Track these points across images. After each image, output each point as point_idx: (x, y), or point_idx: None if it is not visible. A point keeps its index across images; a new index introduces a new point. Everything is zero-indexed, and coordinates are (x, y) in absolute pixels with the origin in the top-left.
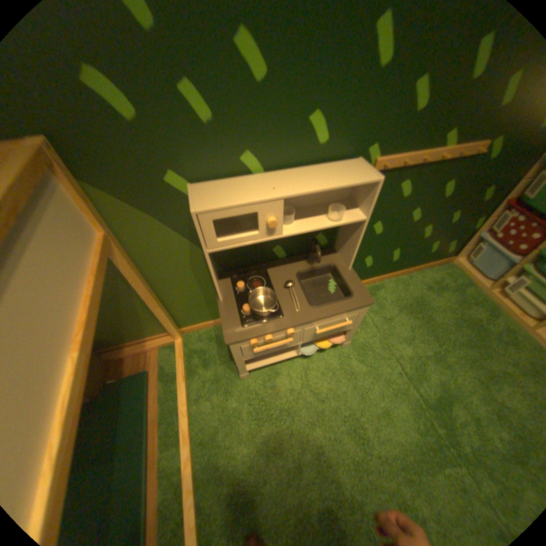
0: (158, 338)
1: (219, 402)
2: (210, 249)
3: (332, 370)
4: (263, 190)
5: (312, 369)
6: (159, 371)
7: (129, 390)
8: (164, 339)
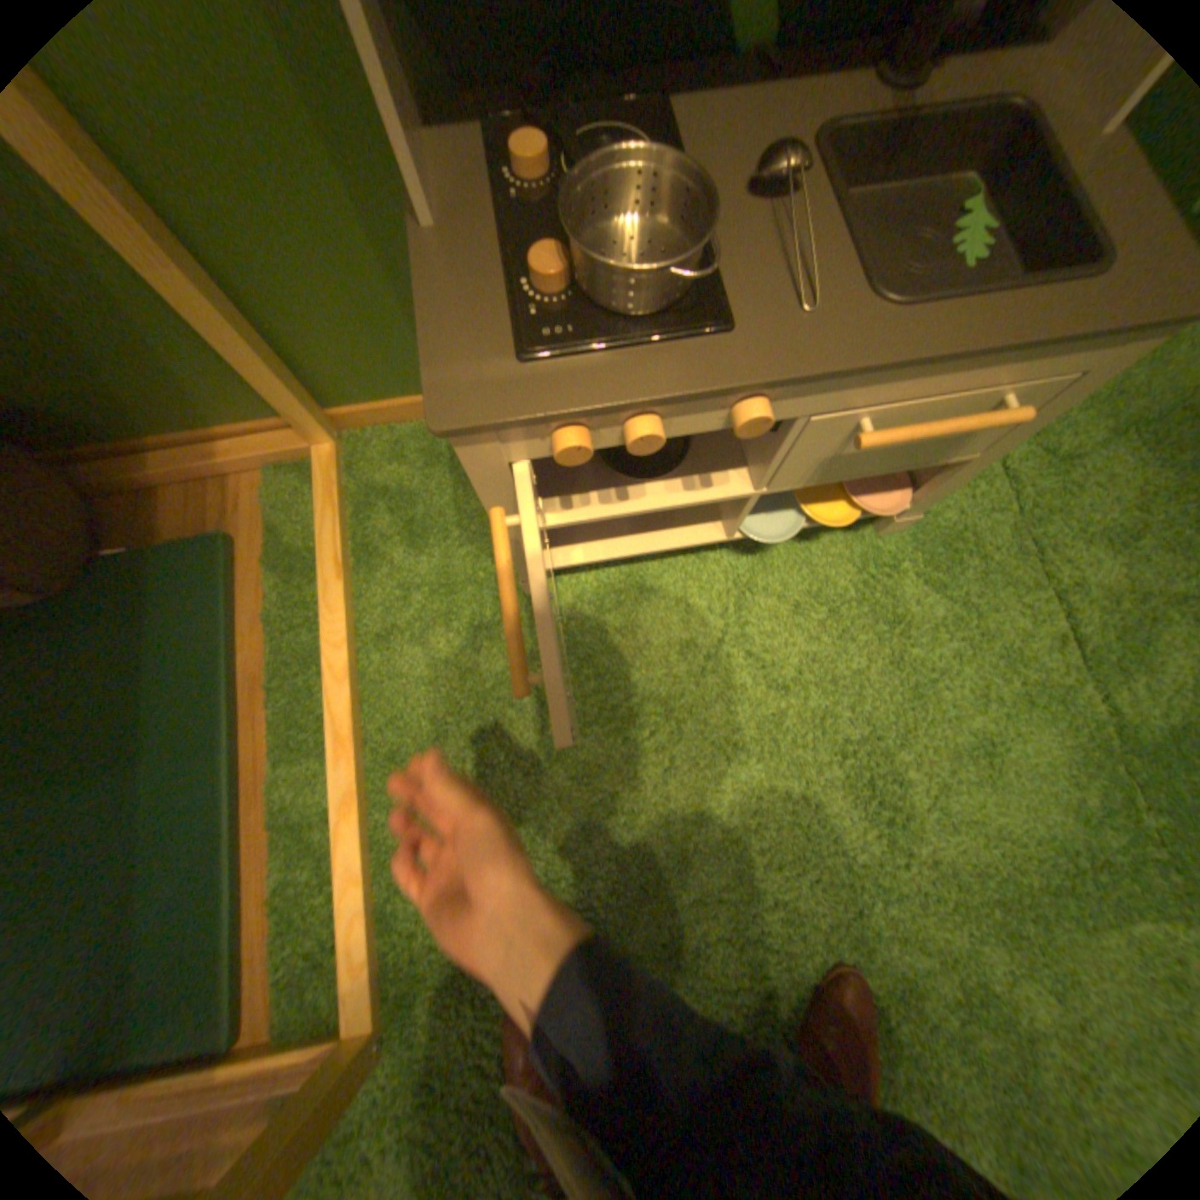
0: (257, 434)
1: (455, 652)
2: None
3: (832, 601)
4: None
5: (766, 590)
6: (266, 539)
7: (172, 585)
8: (277, 439)
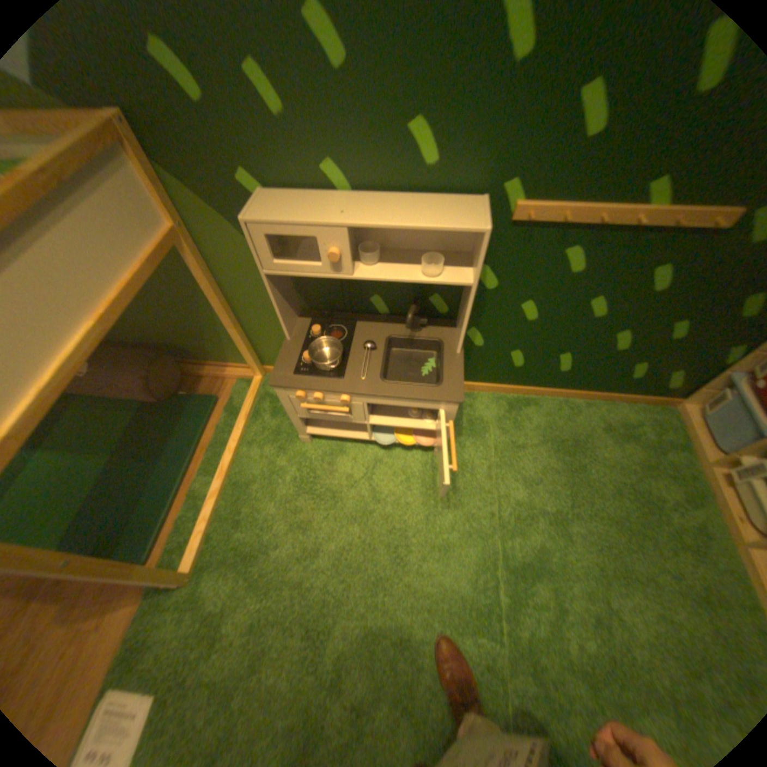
0: (240, 368)
1: (270, 456)
2: (266, 269)
3: (408, 476)
4: (330, 212)
5: (386, 465)
6: (228, 402)
7: (193, 409)
8: (245, 371)
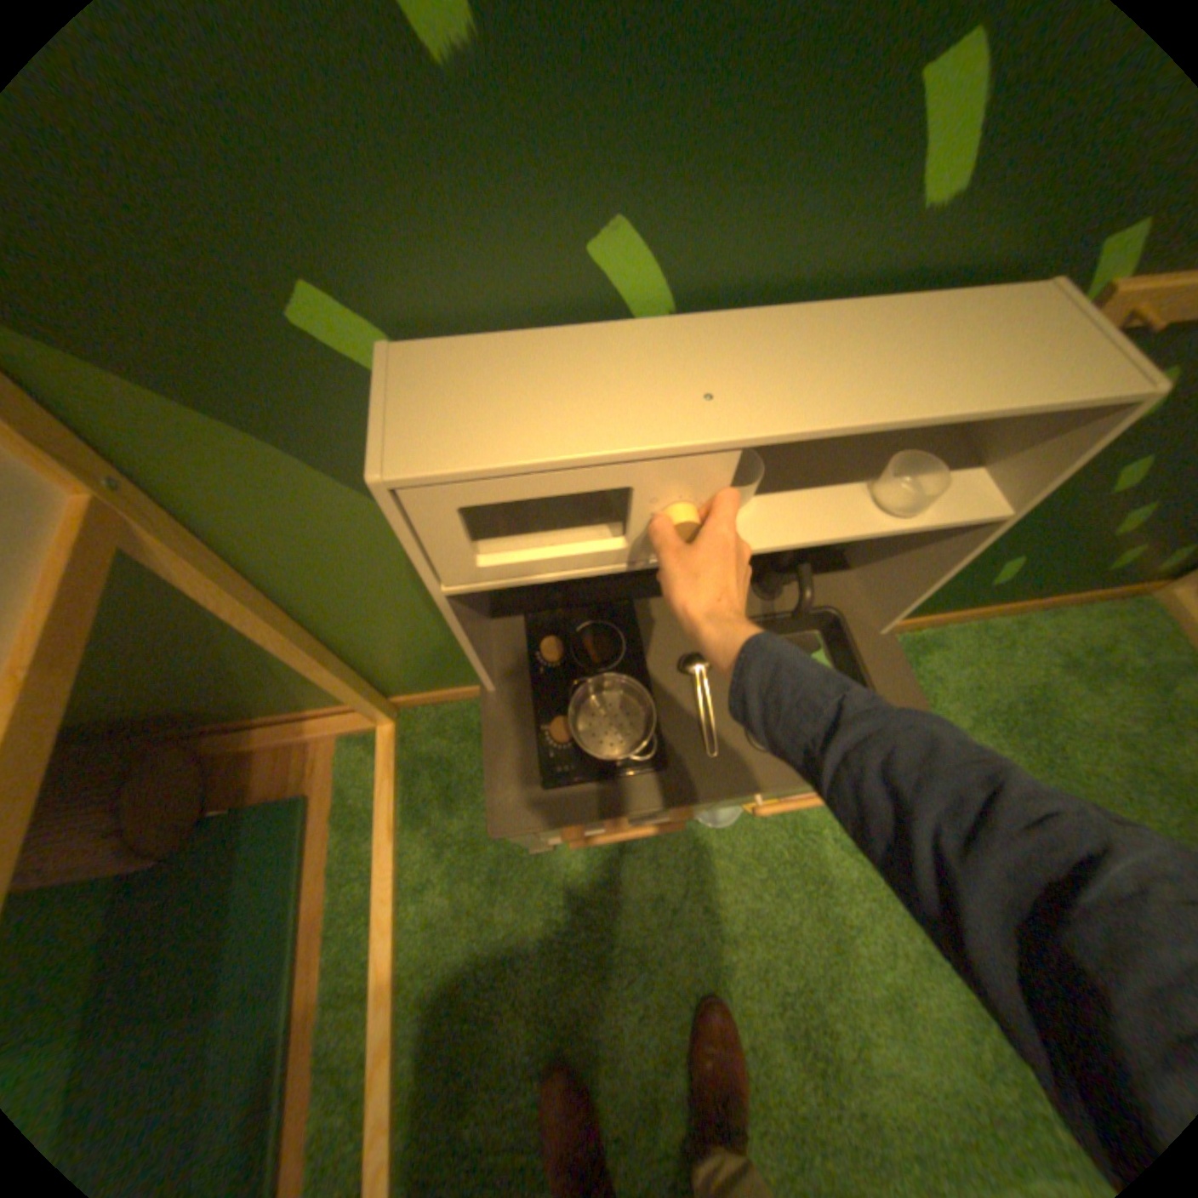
0: (336, 715)
1: (474, 905)
2: (453, 584)
3: (770, 863)
4: (668, 397)
5: (719, 852)
6: (333, 800)
7: (257, 842)
8: (350, 718)
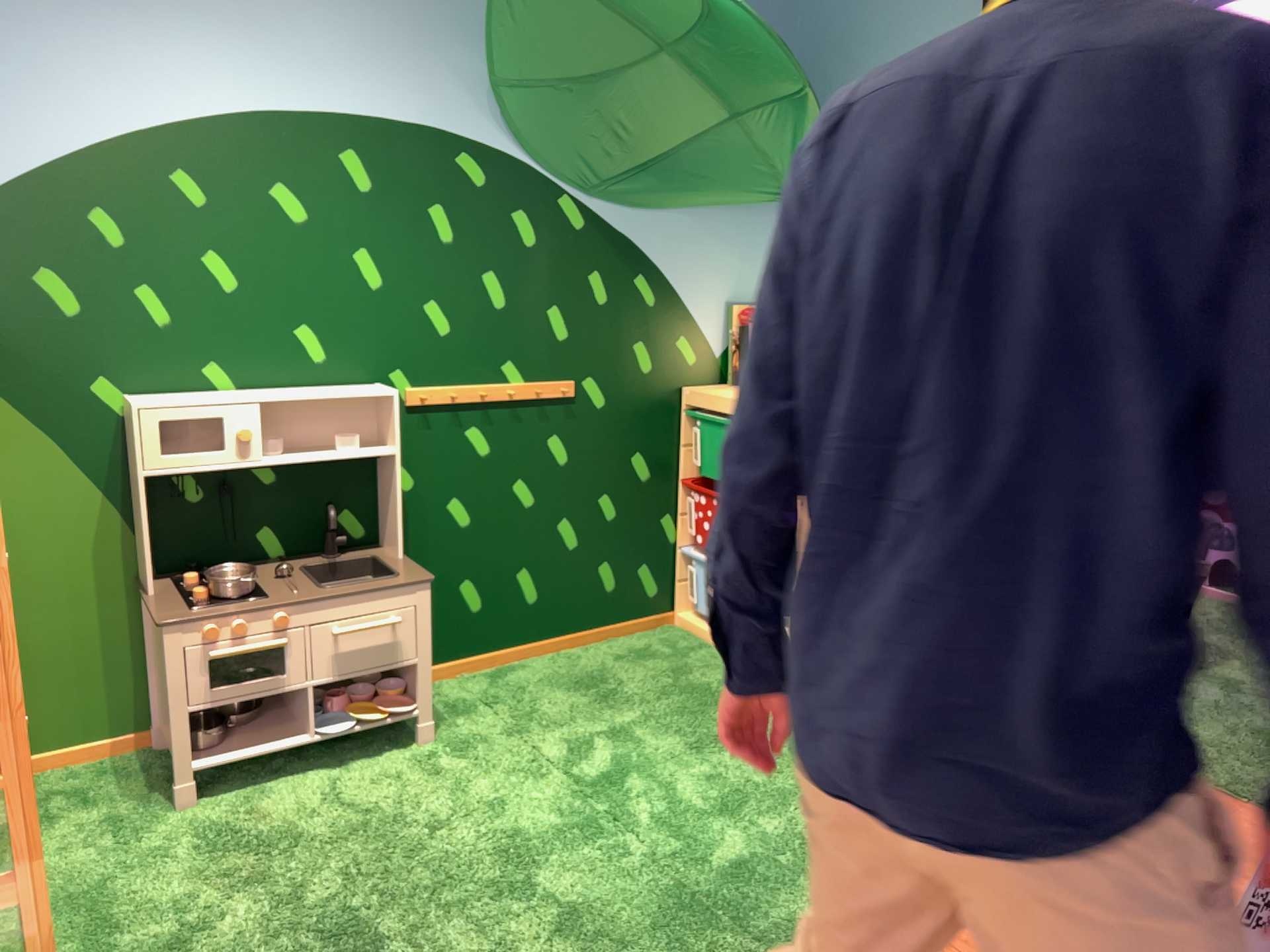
0: None
1: (120, 845)
2: (149, 467)
3: (394, 775)
4: (232, 397)
5: (350, 779)
6: None
7: None
8: None
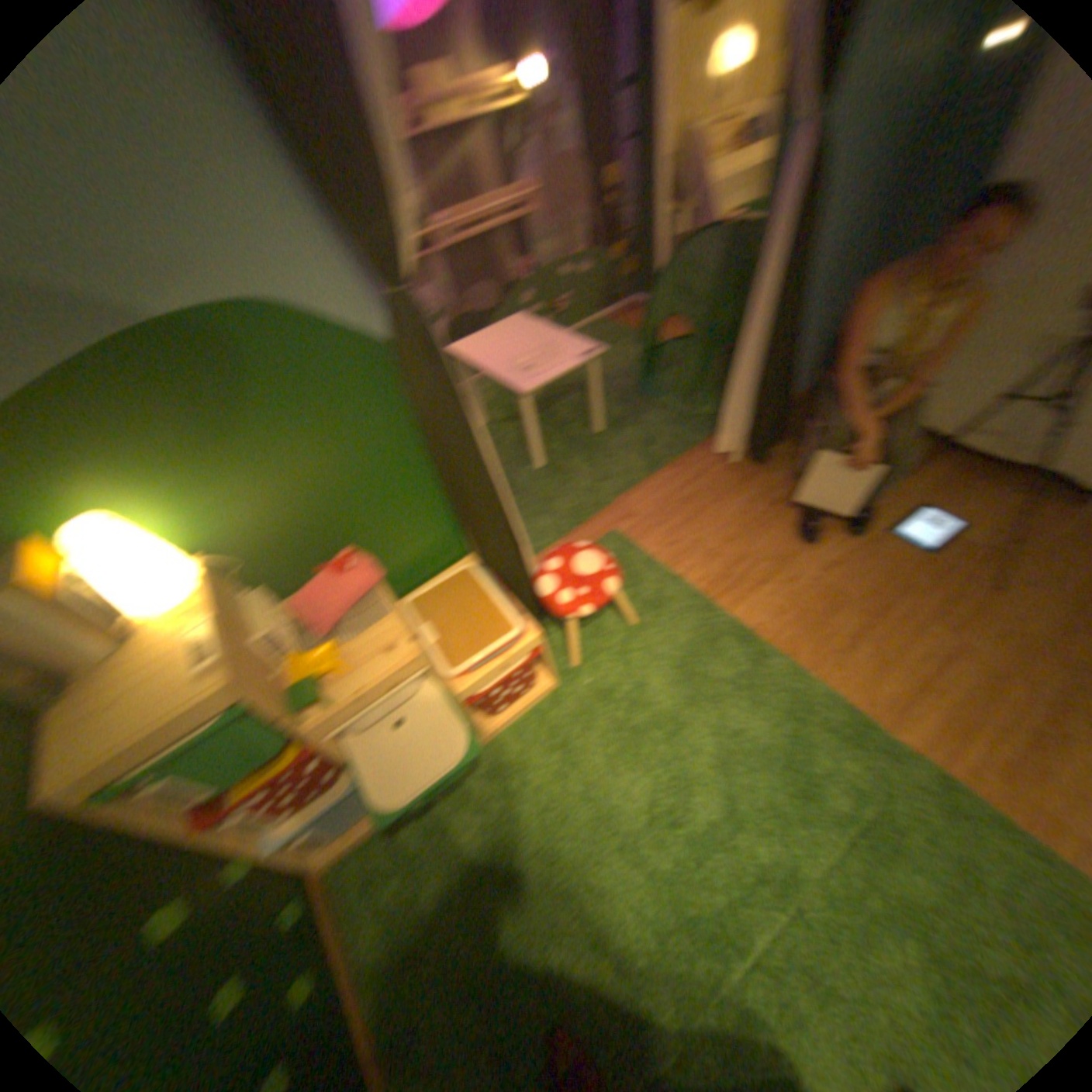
0: None
1: None
2: None
3: None
4: None
5: None
6: None
7: None
8: None
